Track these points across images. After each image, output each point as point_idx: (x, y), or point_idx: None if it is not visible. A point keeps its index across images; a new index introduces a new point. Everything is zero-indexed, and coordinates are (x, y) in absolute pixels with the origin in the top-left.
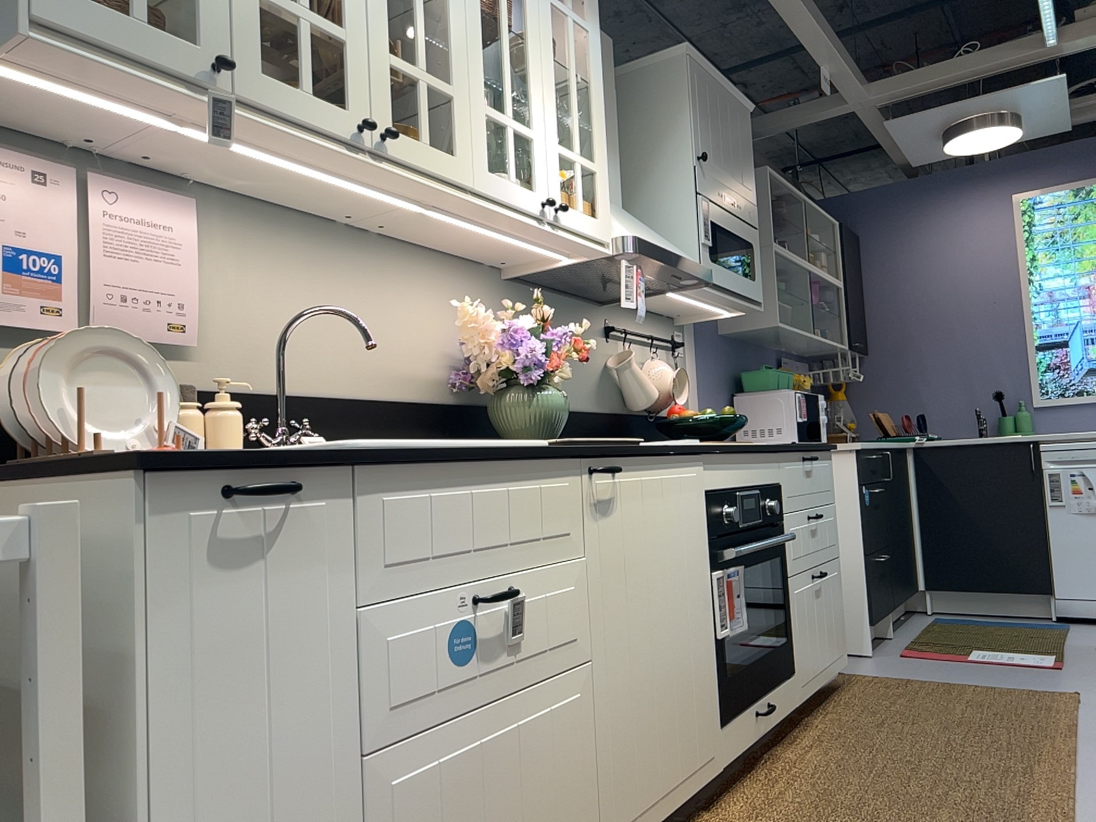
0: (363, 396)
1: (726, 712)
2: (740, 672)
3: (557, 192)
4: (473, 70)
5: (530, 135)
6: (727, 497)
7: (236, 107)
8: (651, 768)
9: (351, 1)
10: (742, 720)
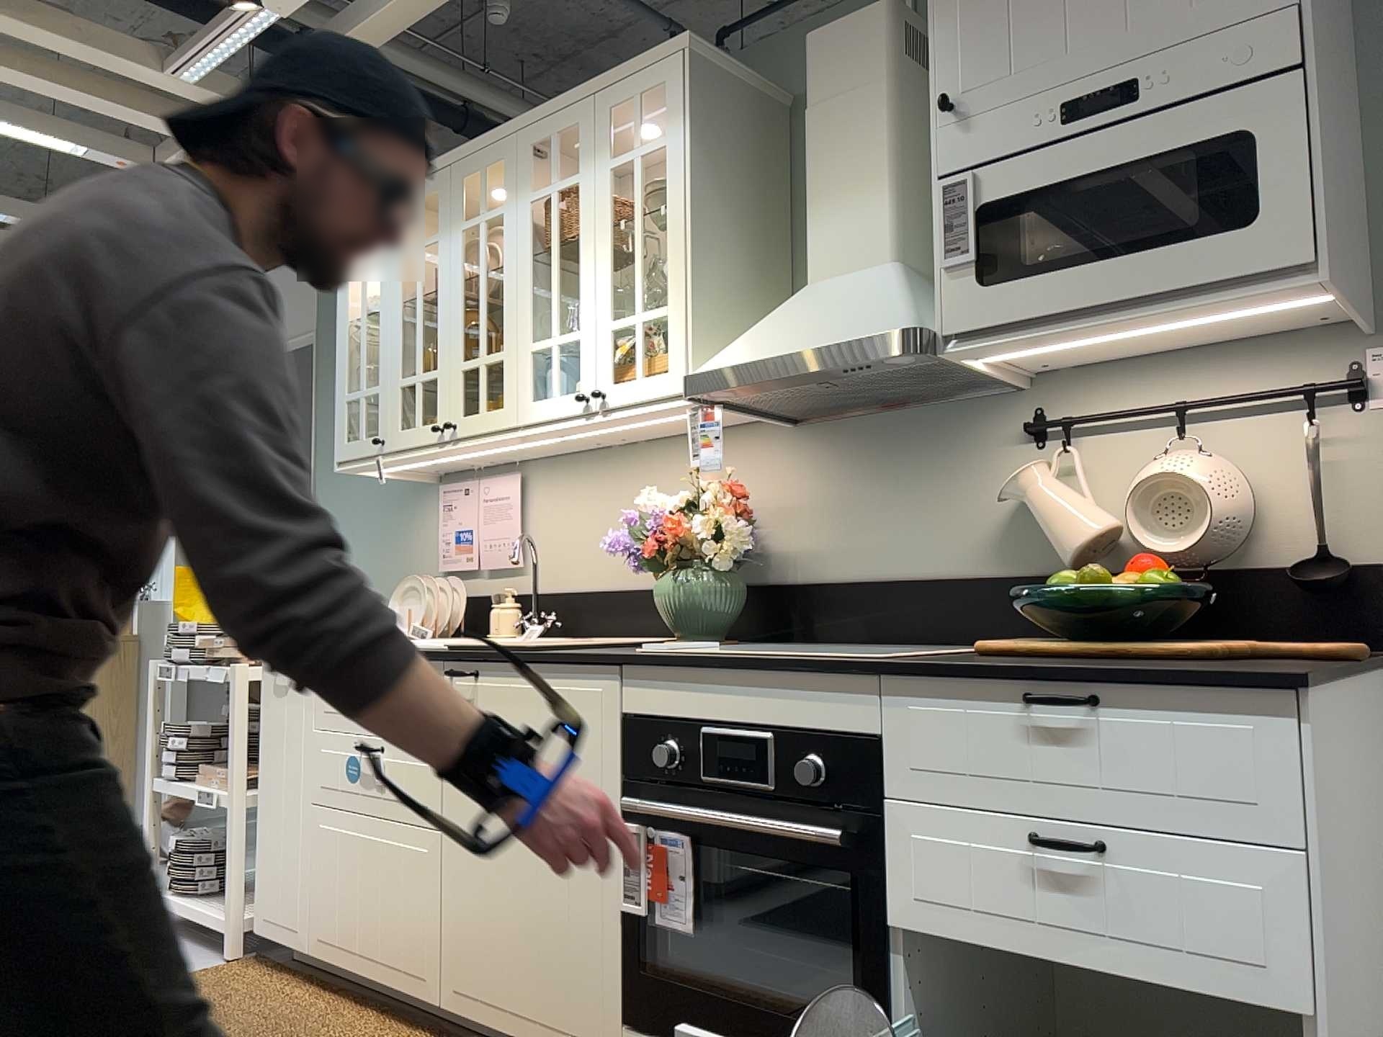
0: (625, 588)
1: (635, 1016)
2: (675, 986)
3: (604, 376)
4: (519, 321)
5: (574, 337)
6: (674, 730)
7: (393, 456)
8: (495, 971)
9: (440, 346)
10: None
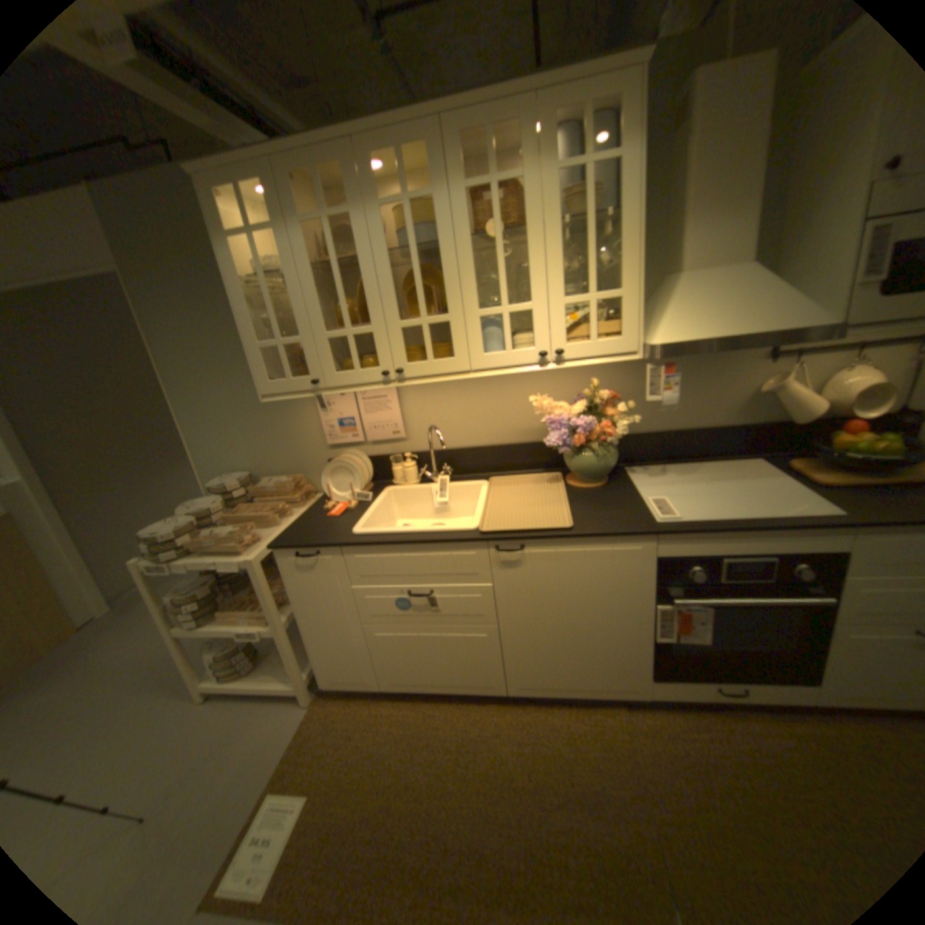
0: (495, 444)
1: (663, 679)
2: (693, 665)
3: (561, 339)
4: (467, 293)
5: (528, 309)
6: (701, 562)
7: (332, 391)
8: (556, 677)
9: (373, 307)
10: (691, 689)
